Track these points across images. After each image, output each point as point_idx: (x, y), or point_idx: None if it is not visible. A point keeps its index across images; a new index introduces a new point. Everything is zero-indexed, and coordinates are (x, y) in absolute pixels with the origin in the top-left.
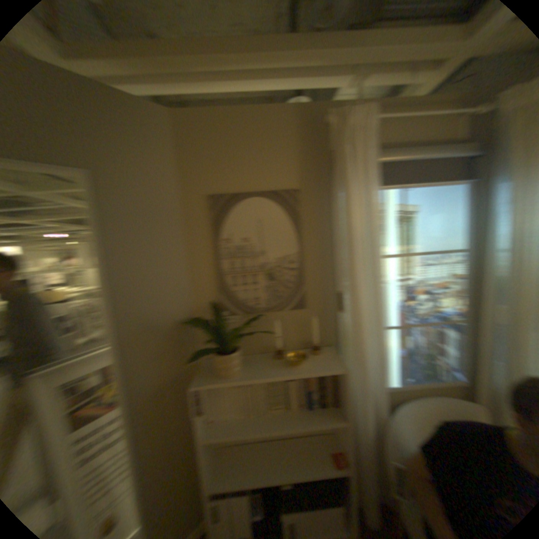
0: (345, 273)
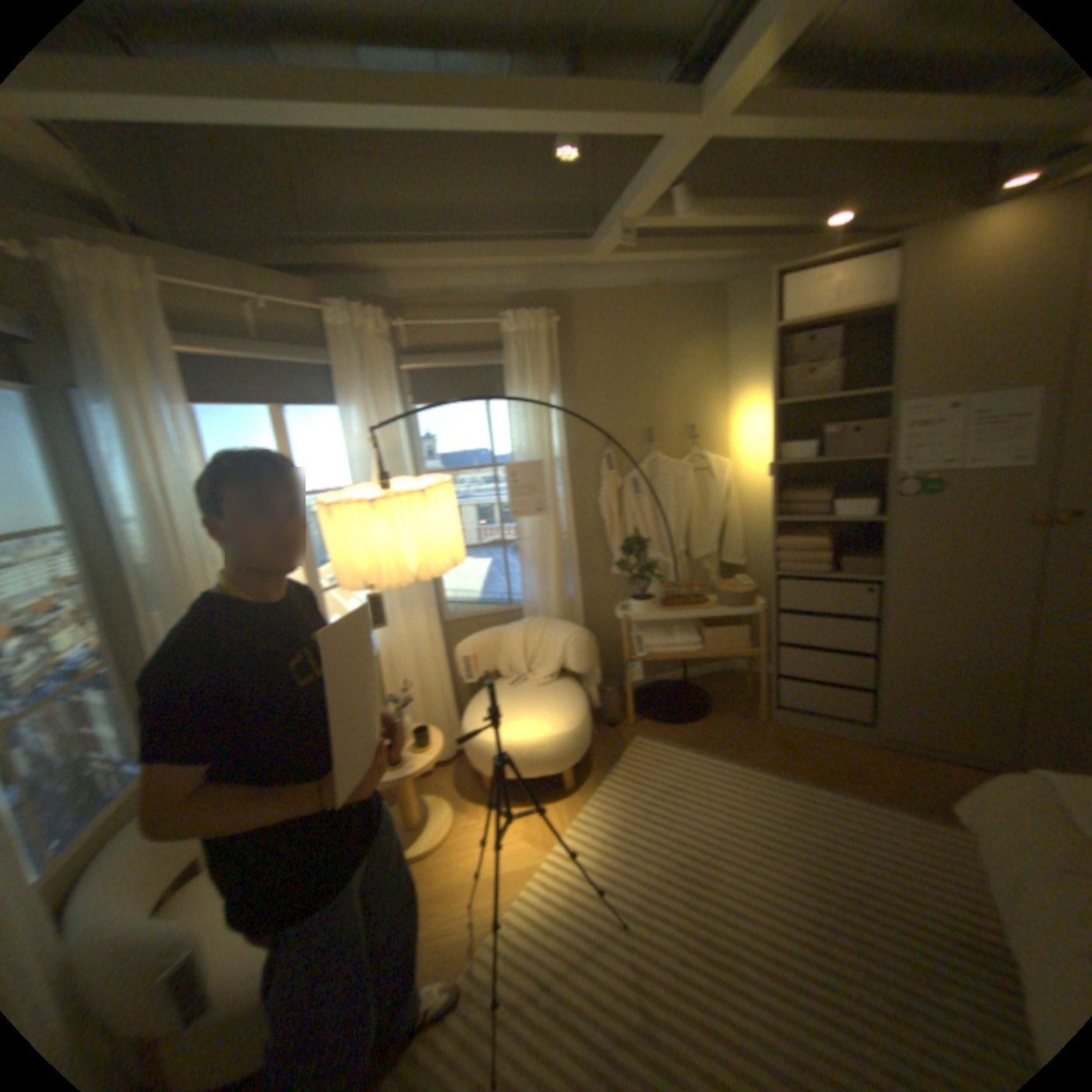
0: None
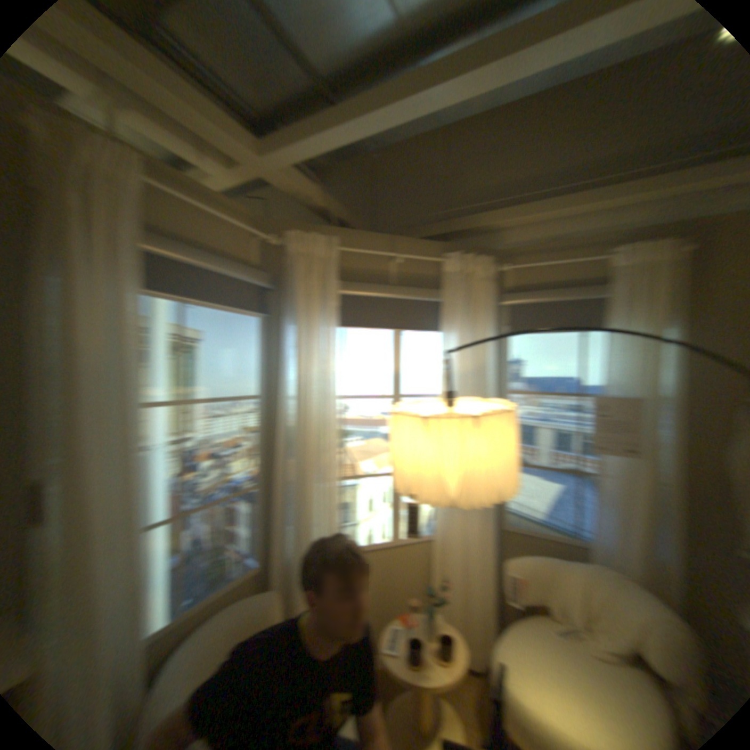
0: (59, 440)
